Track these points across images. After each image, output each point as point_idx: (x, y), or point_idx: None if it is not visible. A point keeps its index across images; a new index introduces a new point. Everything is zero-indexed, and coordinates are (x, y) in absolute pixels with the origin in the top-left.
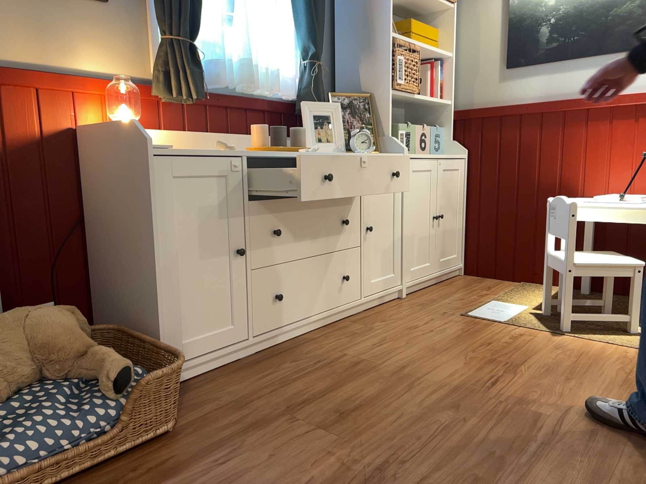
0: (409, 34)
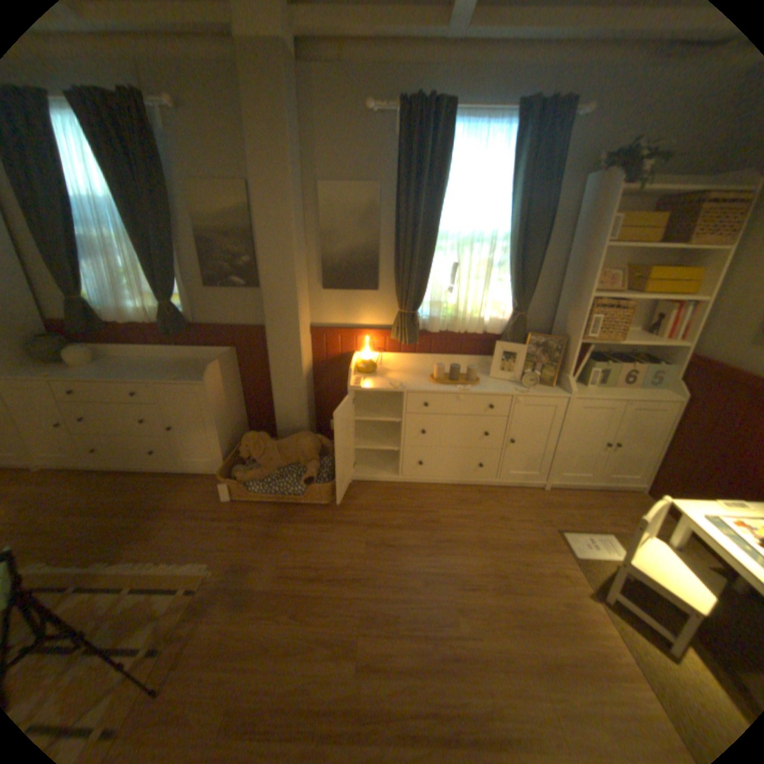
0: (647, 279)
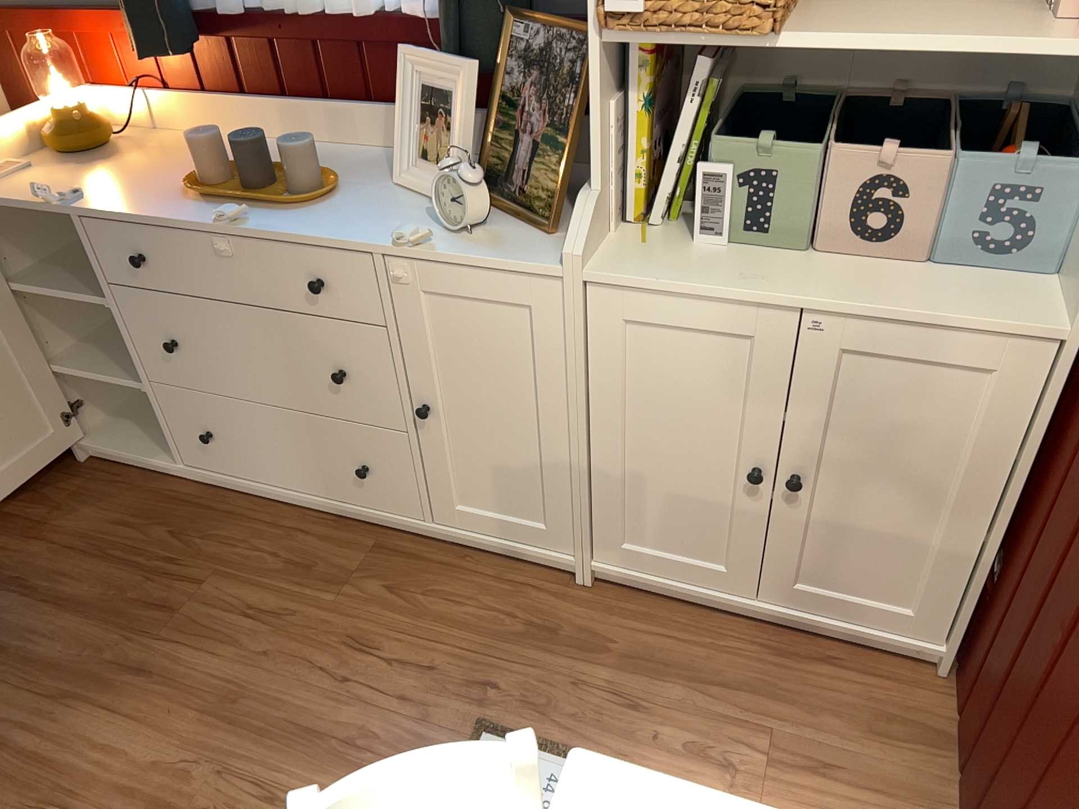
0: None
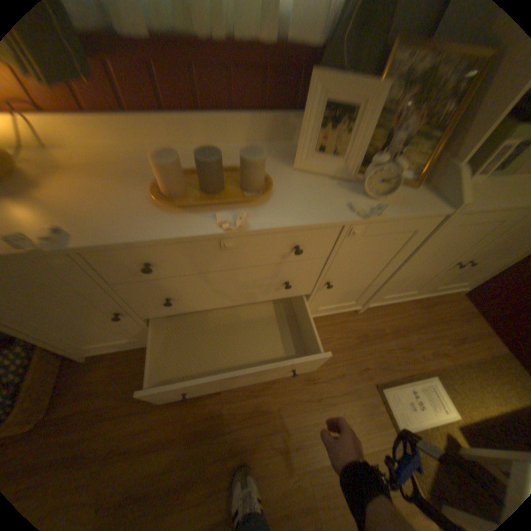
0: None
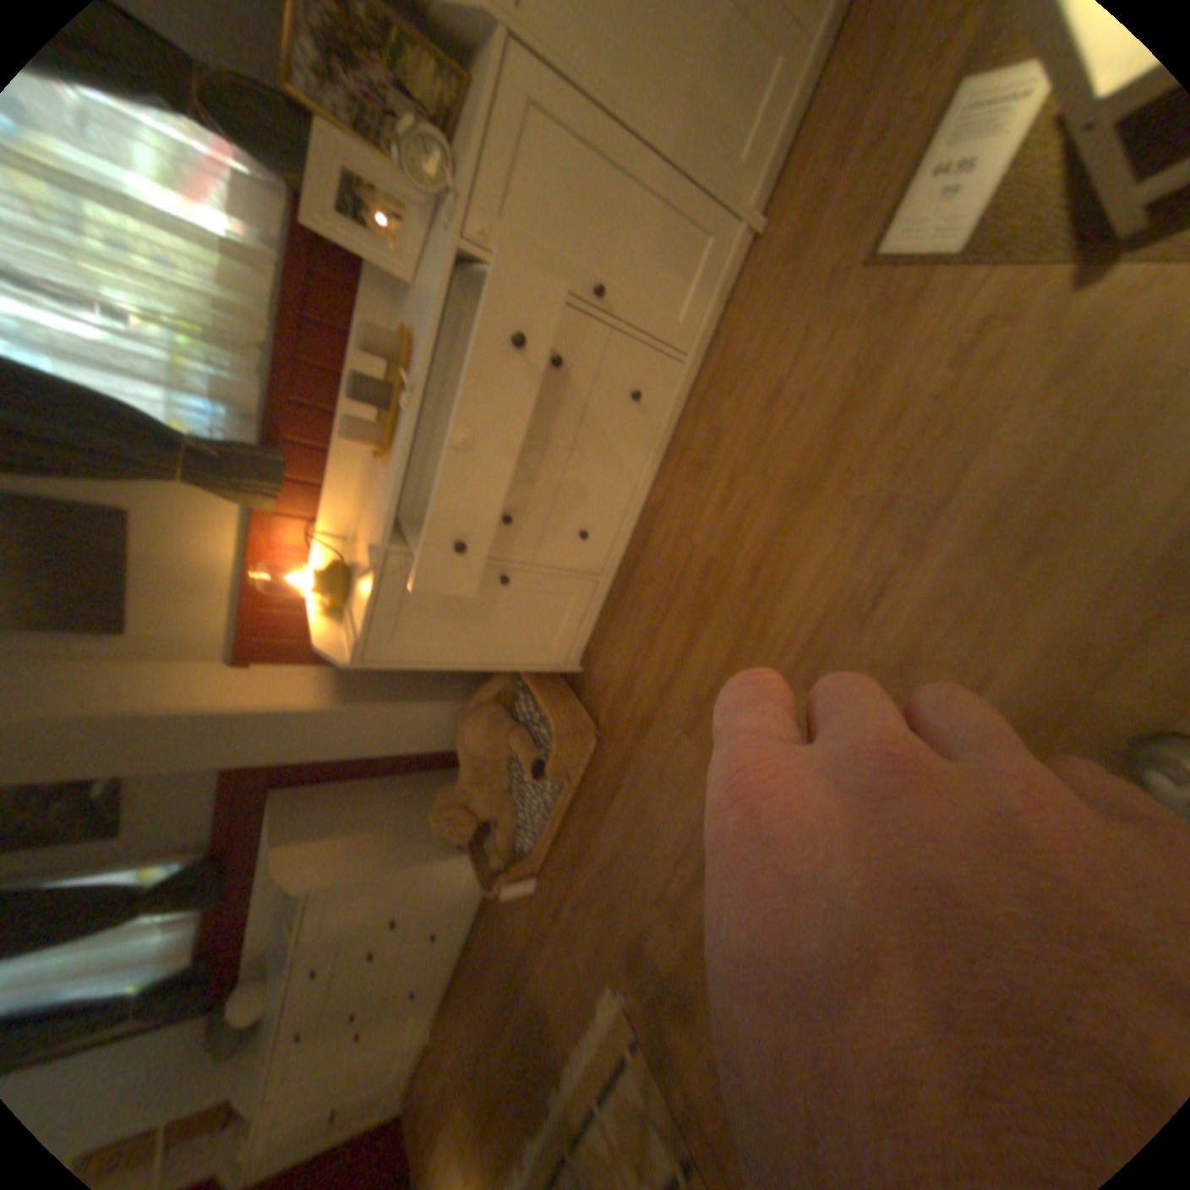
0: None
